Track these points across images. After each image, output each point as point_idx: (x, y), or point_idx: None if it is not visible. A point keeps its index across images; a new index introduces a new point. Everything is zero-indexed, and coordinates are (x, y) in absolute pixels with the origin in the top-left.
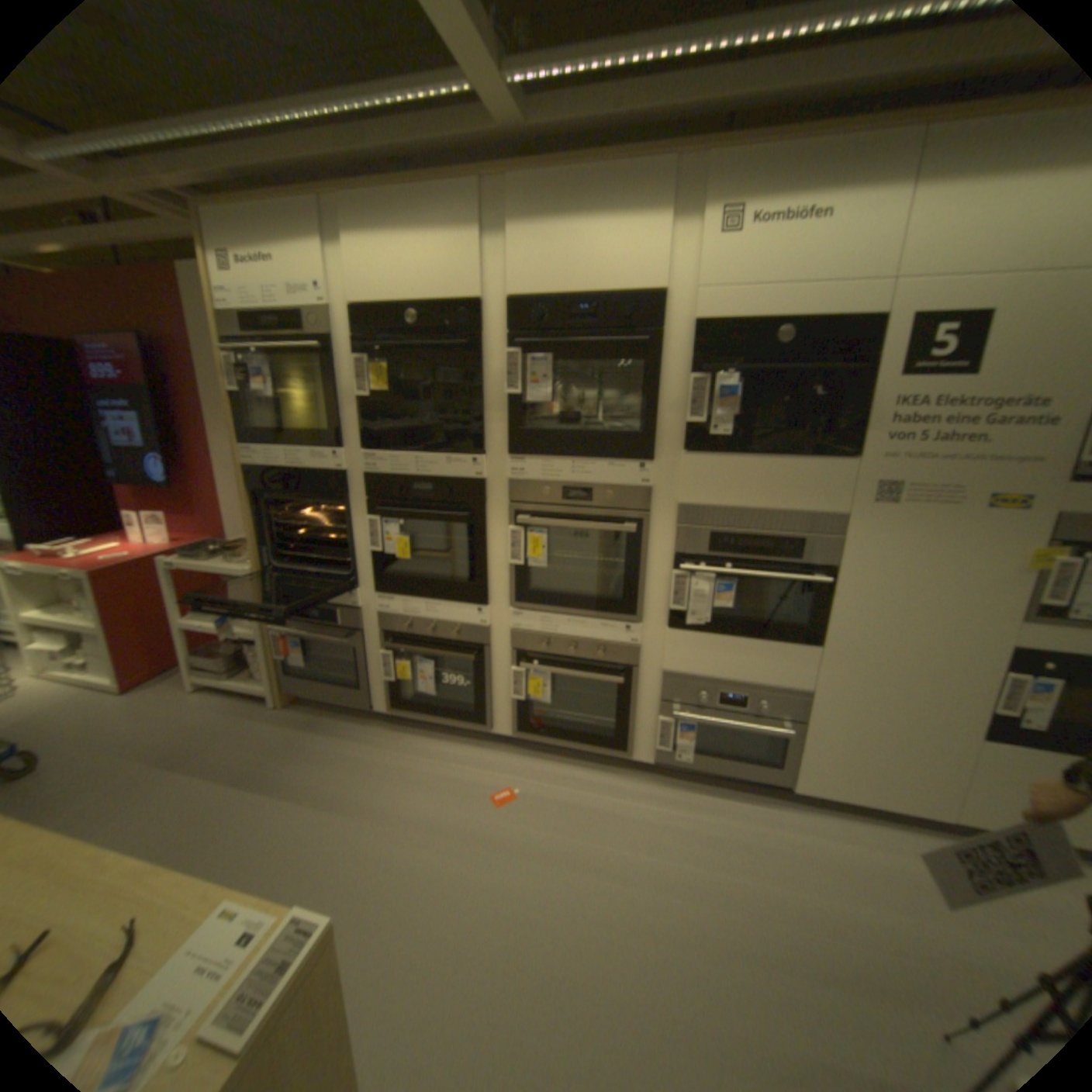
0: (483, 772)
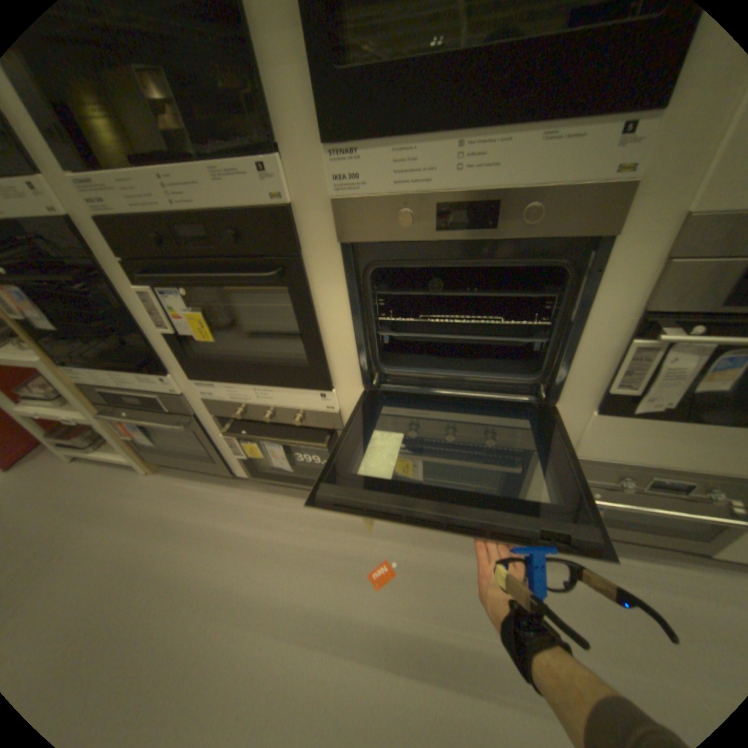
0: (357, 536)
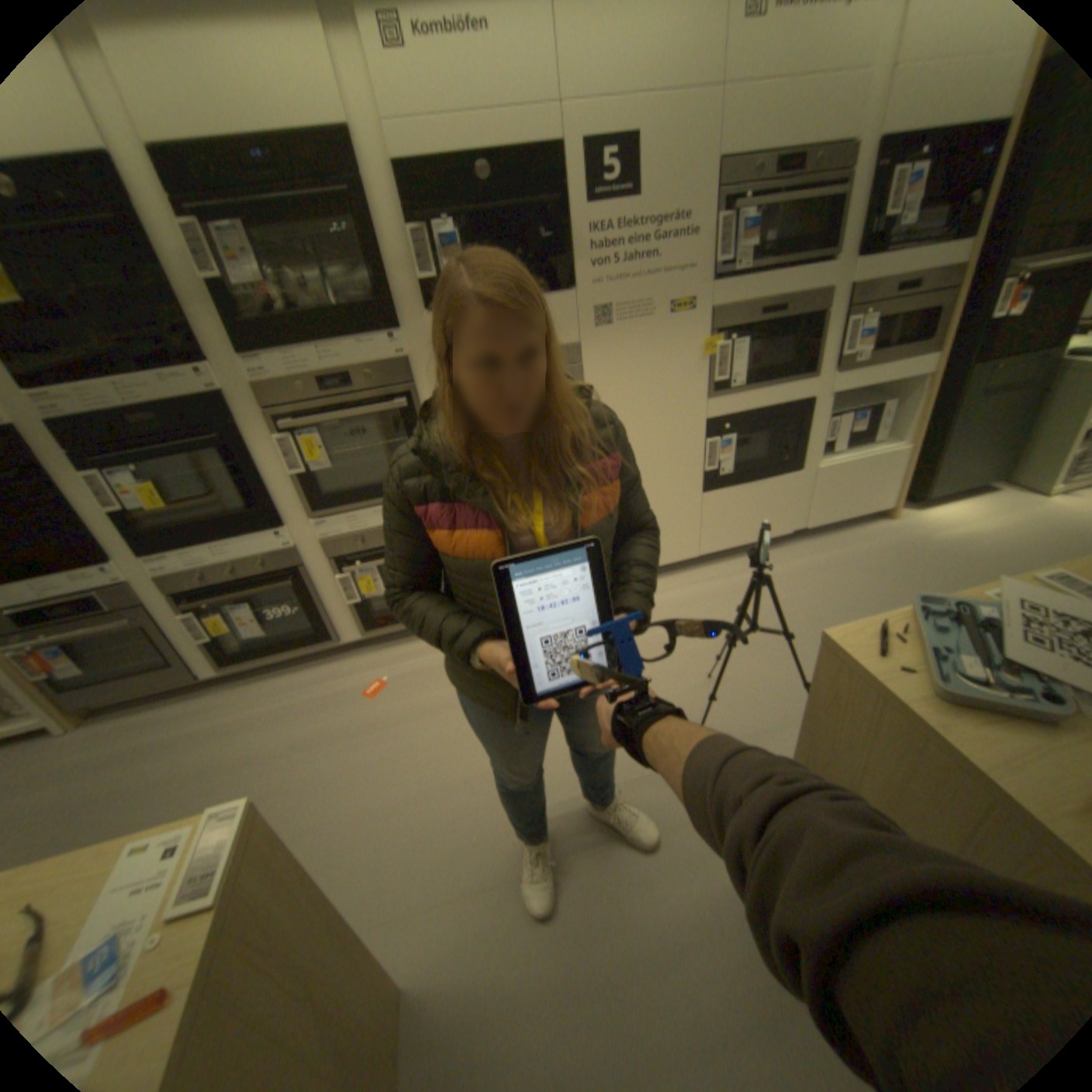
0: (345, 679)
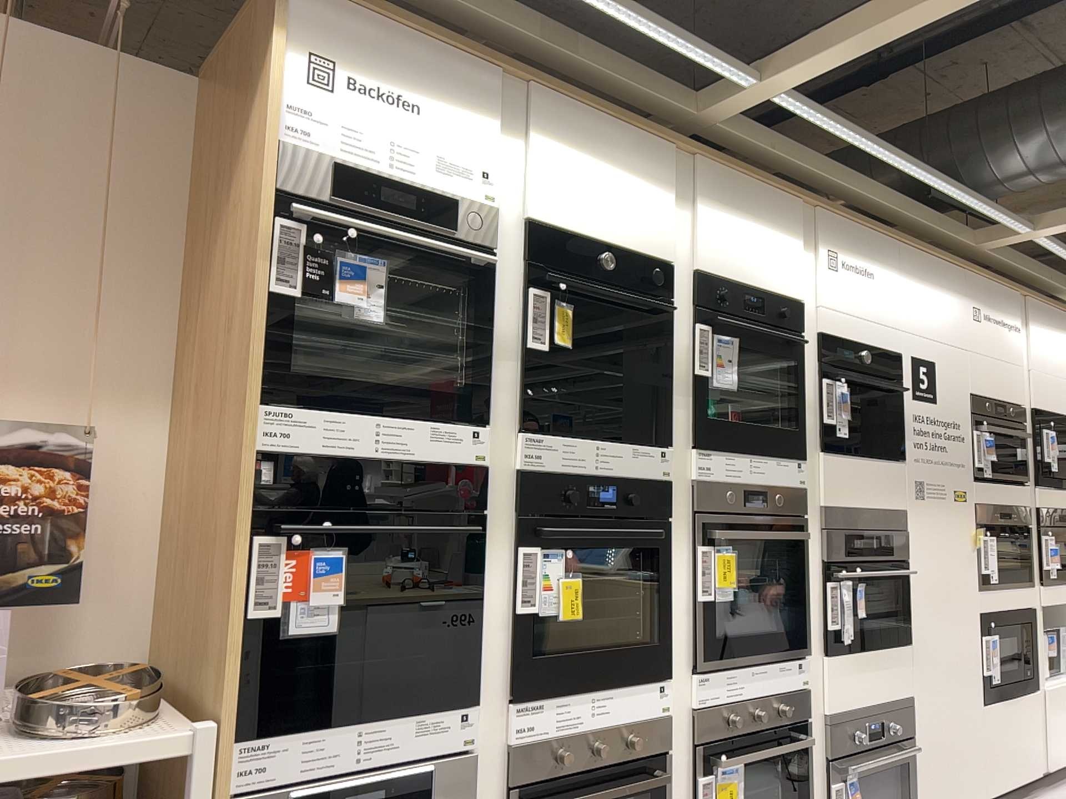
0: None
